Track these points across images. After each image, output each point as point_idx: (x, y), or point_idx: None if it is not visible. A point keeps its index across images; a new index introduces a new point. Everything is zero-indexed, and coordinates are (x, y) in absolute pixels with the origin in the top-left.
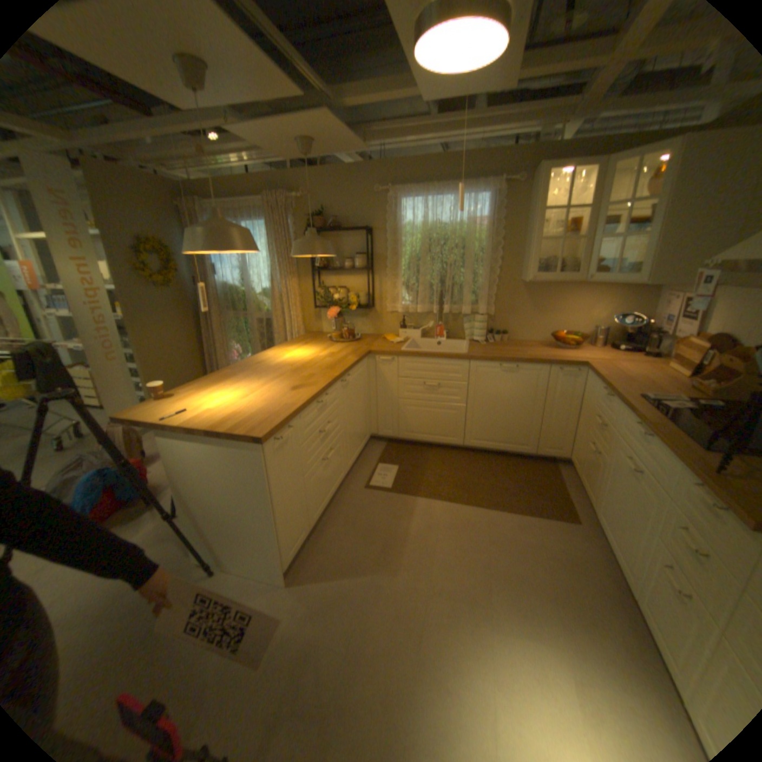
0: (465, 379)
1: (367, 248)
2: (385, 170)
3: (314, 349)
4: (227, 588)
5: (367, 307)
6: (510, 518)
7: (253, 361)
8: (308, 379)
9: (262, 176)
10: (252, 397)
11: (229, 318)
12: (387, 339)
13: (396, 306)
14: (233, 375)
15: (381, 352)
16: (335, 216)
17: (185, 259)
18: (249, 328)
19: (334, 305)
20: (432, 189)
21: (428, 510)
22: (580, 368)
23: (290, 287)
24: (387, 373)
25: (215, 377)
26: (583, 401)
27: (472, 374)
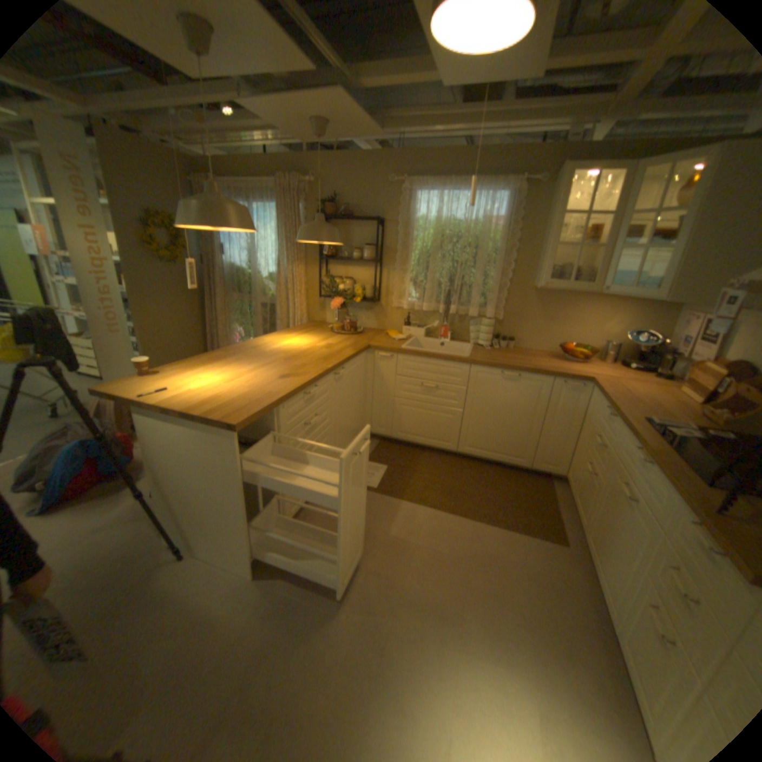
0: (464, 384)
1: (377, 240)
2: (403, 159)
3: (312, 339)
4: (193, 574)
5: (373, 300)
6: (495, 533)
7: (249, 345)
8: (299, 369)
9: (278, 157)
10: (237, 382)
11: (234, 299)
12: (390, 335)
13: (402, 302)
14: (225, 357)
15: (380, 348)
16: (348, 205)
17: (195, 236)
18: (252, 312)
19: (339, 296)
20: (450, 184)
21: (411, 515)
22: (585, 384)
23: (296, 274)
24: (385, 370)
25: (206, 358)
26: (585, 419)
27: (472, 379)
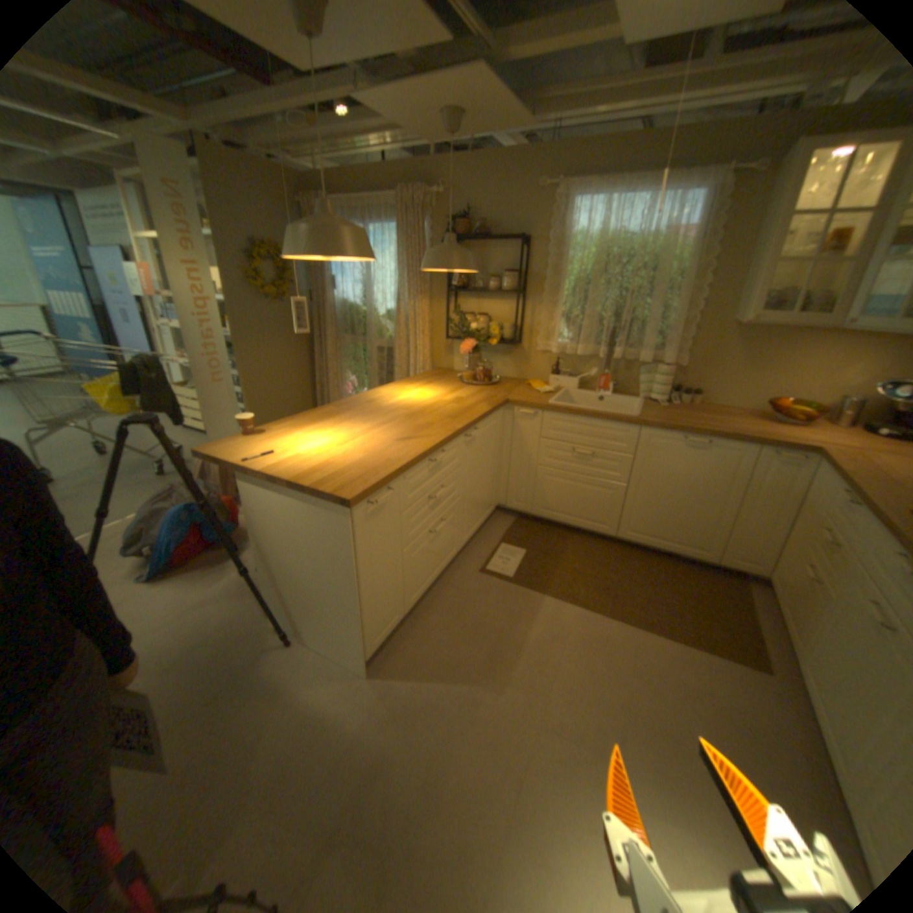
0: (630, 450)
1: (520, 264)
2: (557, 155)
3: (437, 391)
4: (302, 664)
5: (512, 342)
6: (668, 646)
7: (363, 398)
8: (422, 429)
9: (398, 164)
10: (351, 445)
11: (346, 343)
12: (532, 386)
13: (550, 343)
14: (336, 414)
15: (521, 403)
16: (484, 220)
17: (302, 268)
18: (366, 358)
19: (470, 337)
20: (621, 184)
21: (556, 614)
22: (808, 455)
23: (418, 310)
24: (526, 431)
25: (315, 415)
26: (805, 503)
27: (642, 445)
